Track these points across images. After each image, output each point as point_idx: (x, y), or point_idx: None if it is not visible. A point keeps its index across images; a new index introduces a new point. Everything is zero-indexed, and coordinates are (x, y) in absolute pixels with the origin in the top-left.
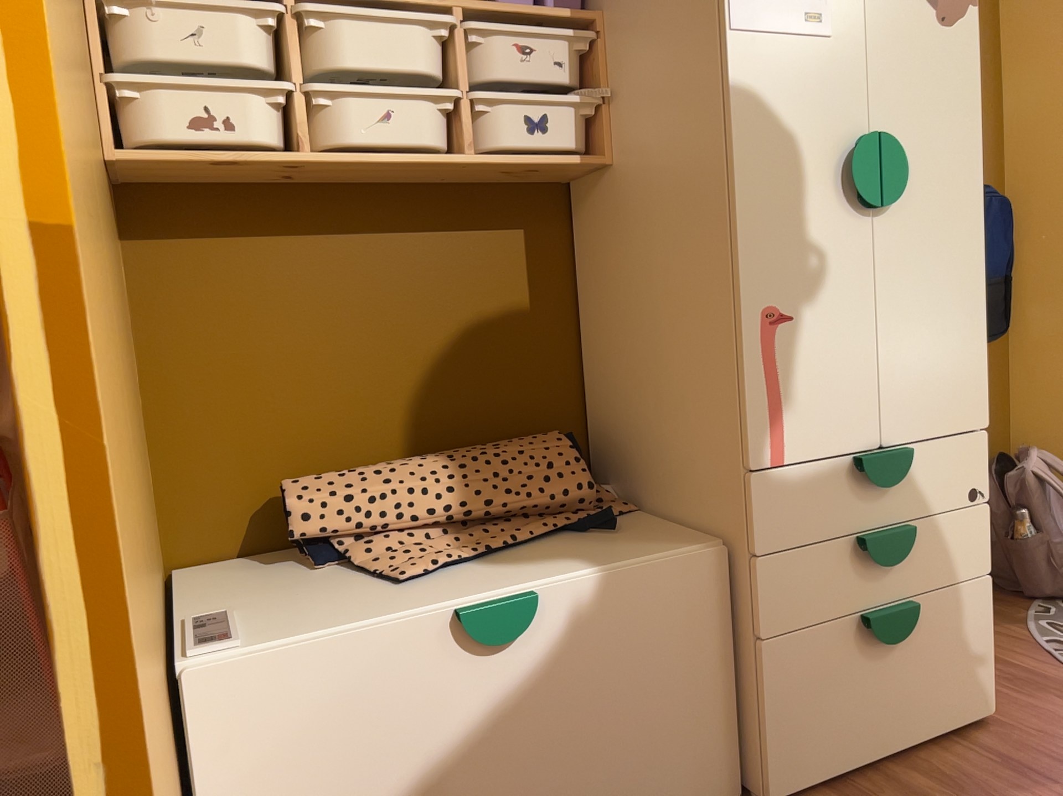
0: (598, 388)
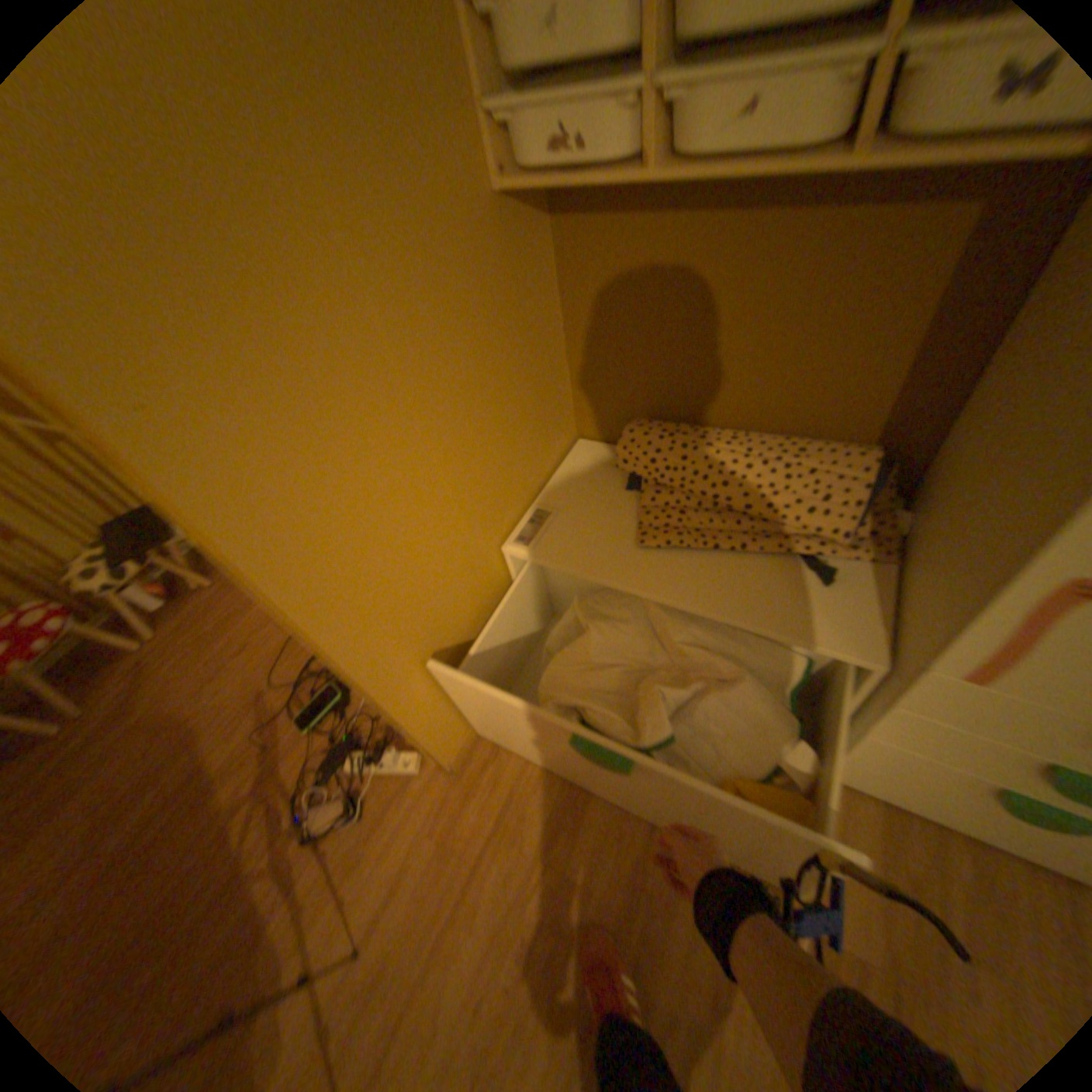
0: (963, 426)
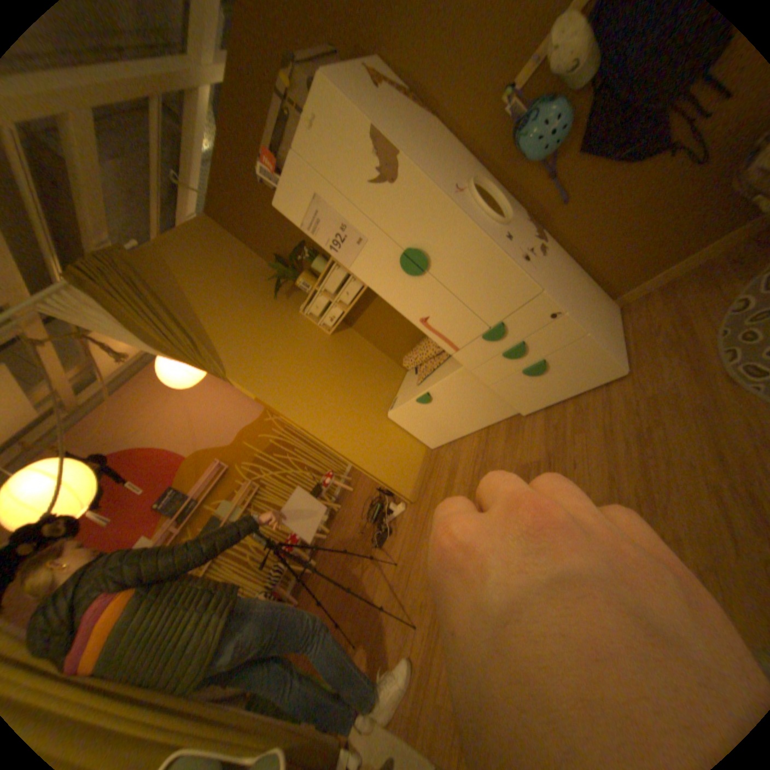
0: None
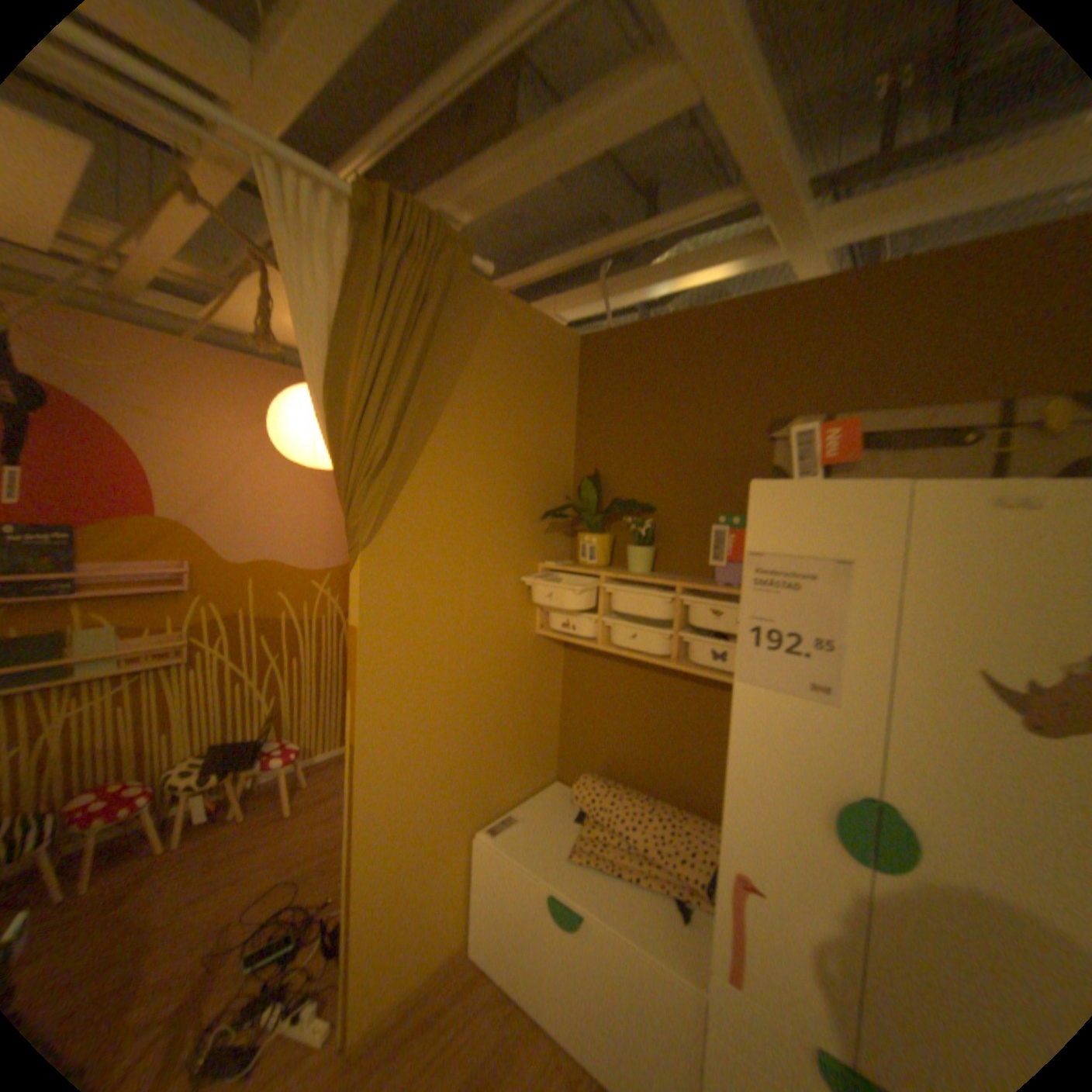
0: None
